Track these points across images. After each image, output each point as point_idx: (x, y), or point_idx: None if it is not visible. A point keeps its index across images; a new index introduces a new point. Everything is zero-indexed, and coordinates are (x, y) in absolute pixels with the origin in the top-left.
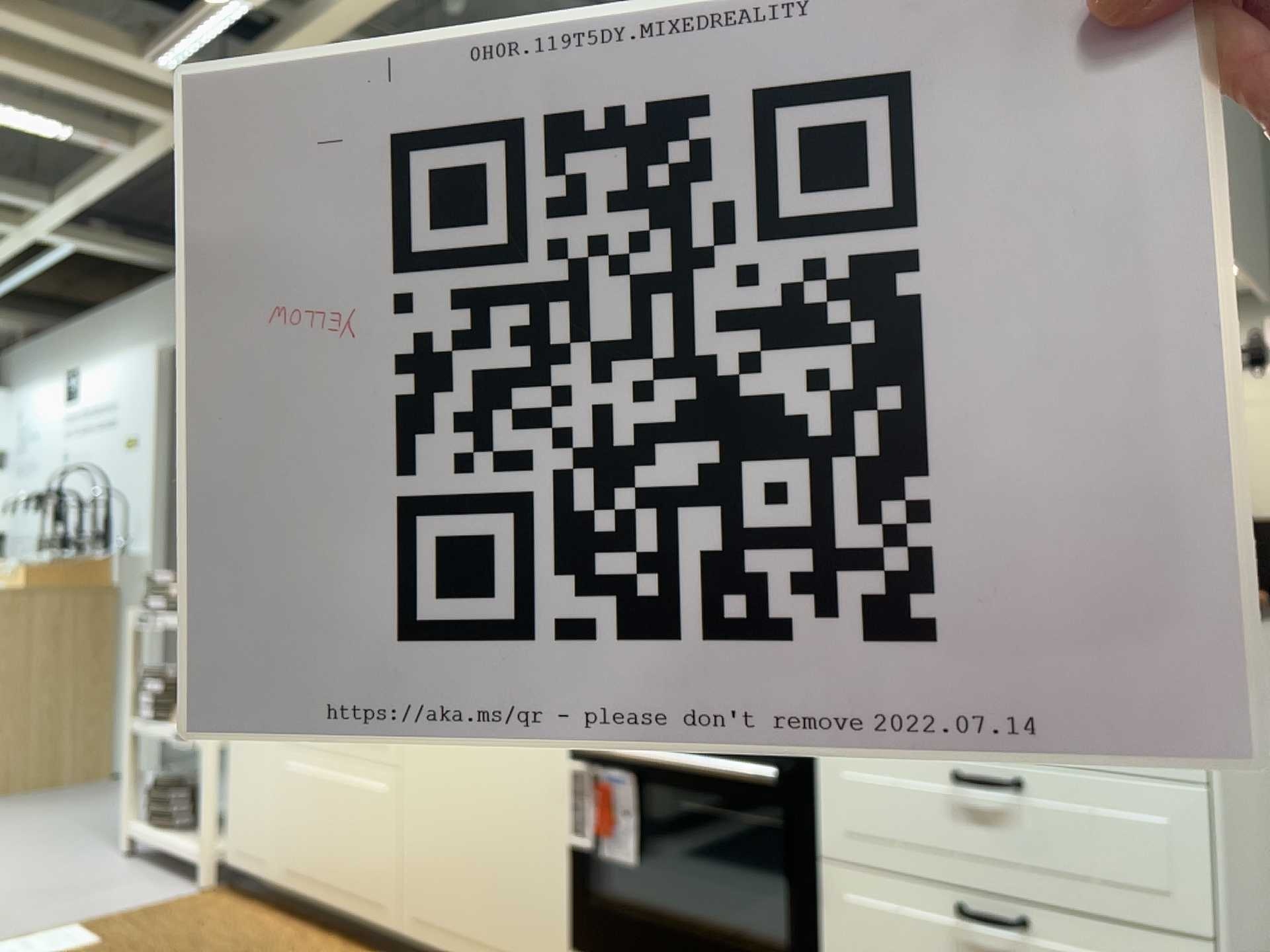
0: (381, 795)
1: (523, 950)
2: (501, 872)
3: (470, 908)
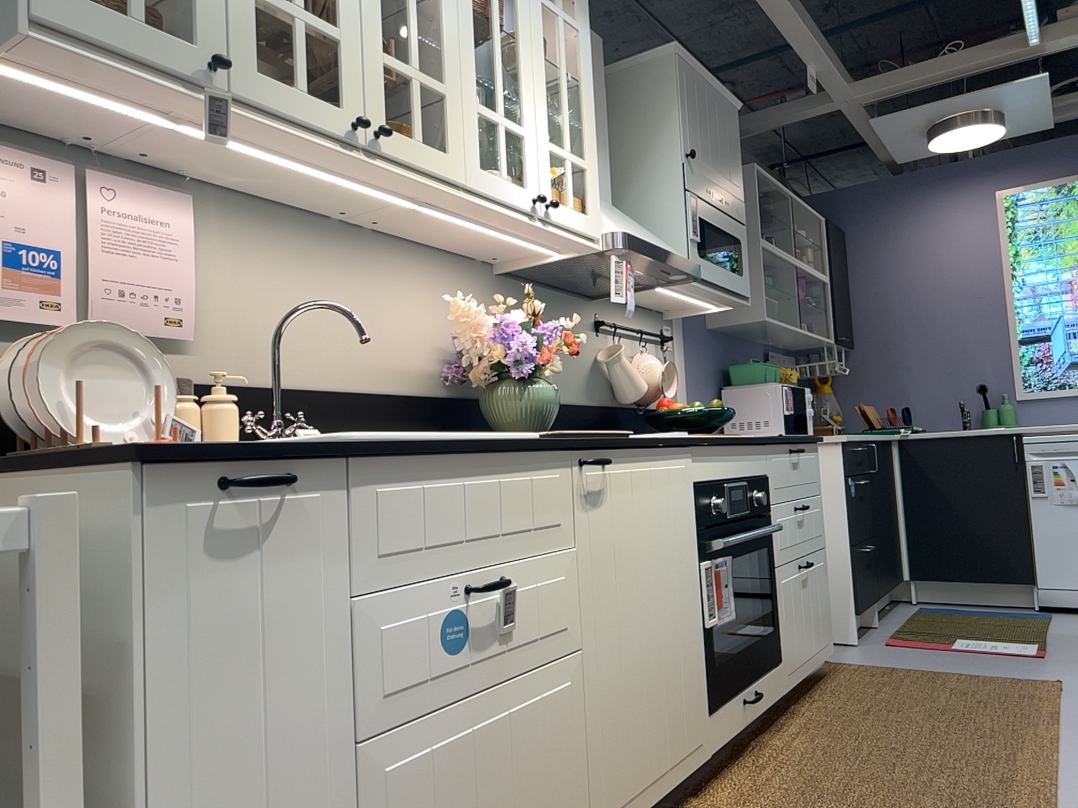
0: (564, 696)
1: (688, 742)
2: (672, 687)
3: (654, 744)
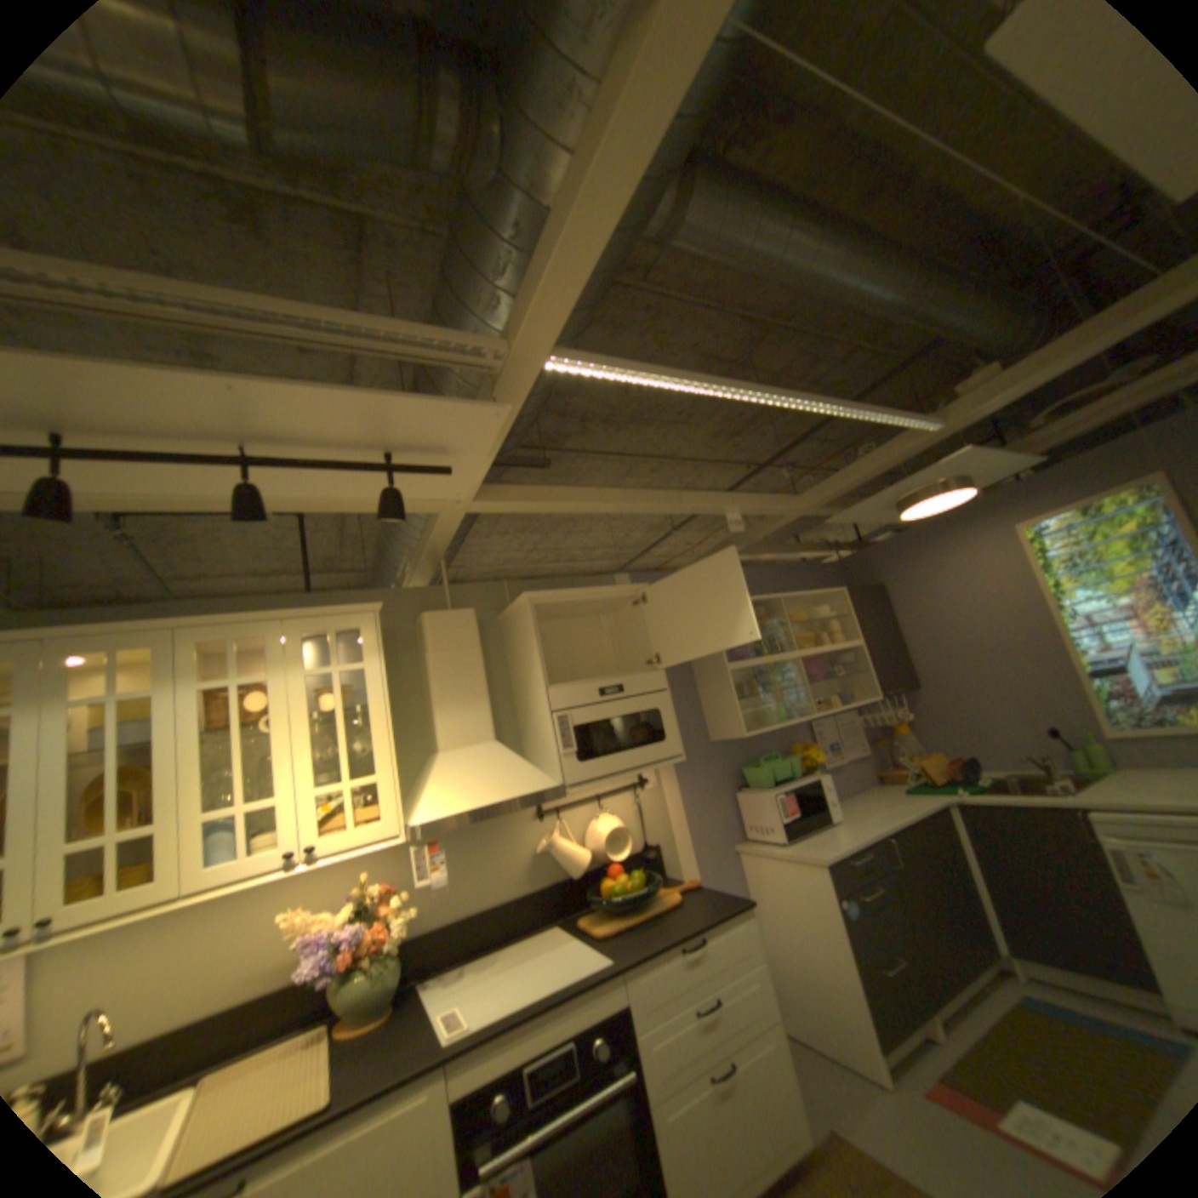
0: None
1: None
2: None
3: None
